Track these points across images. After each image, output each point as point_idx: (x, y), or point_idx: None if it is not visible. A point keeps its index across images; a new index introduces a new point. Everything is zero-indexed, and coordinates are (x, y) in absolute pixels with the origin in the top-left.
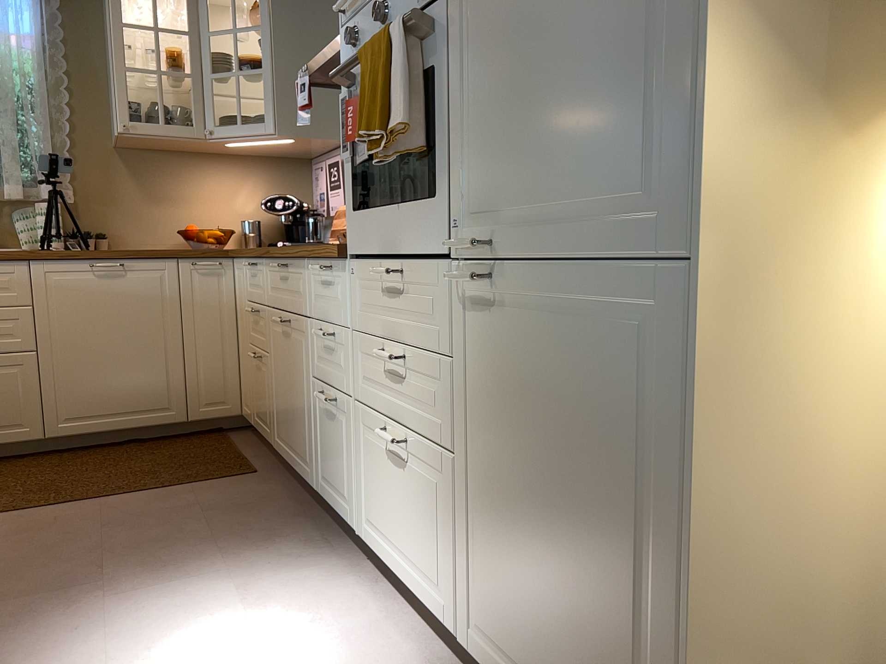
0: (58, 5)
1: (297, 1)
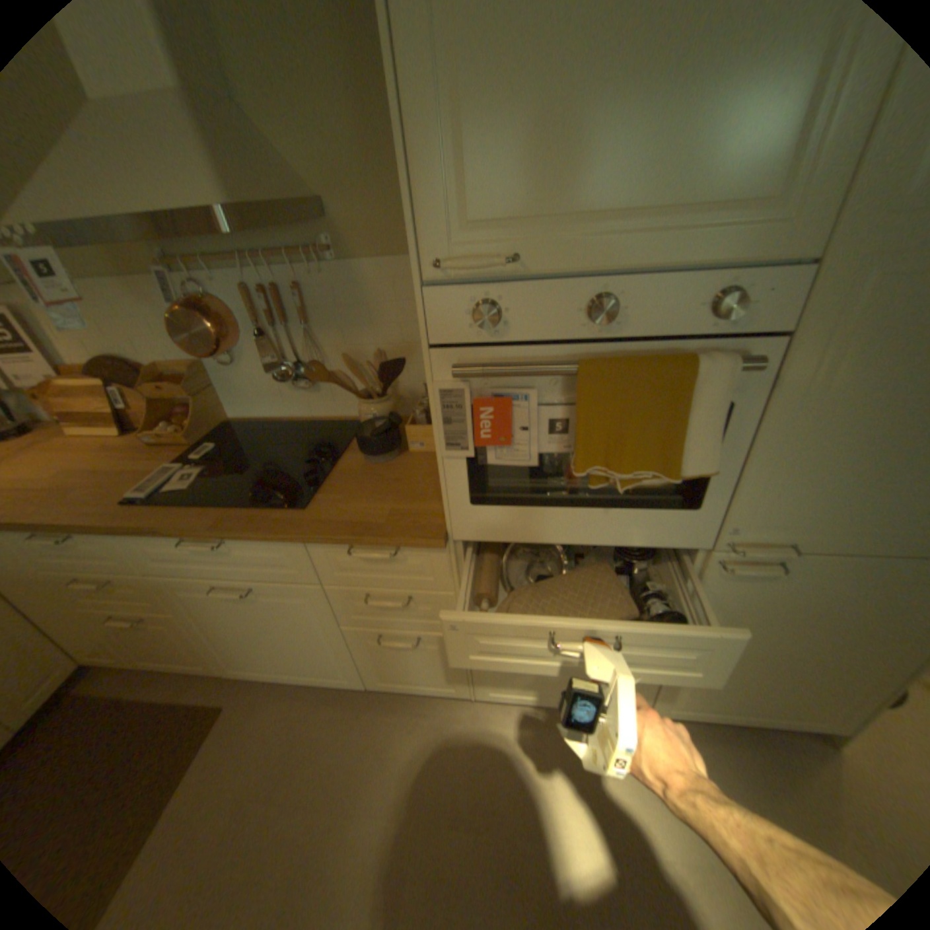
0: None
1: None
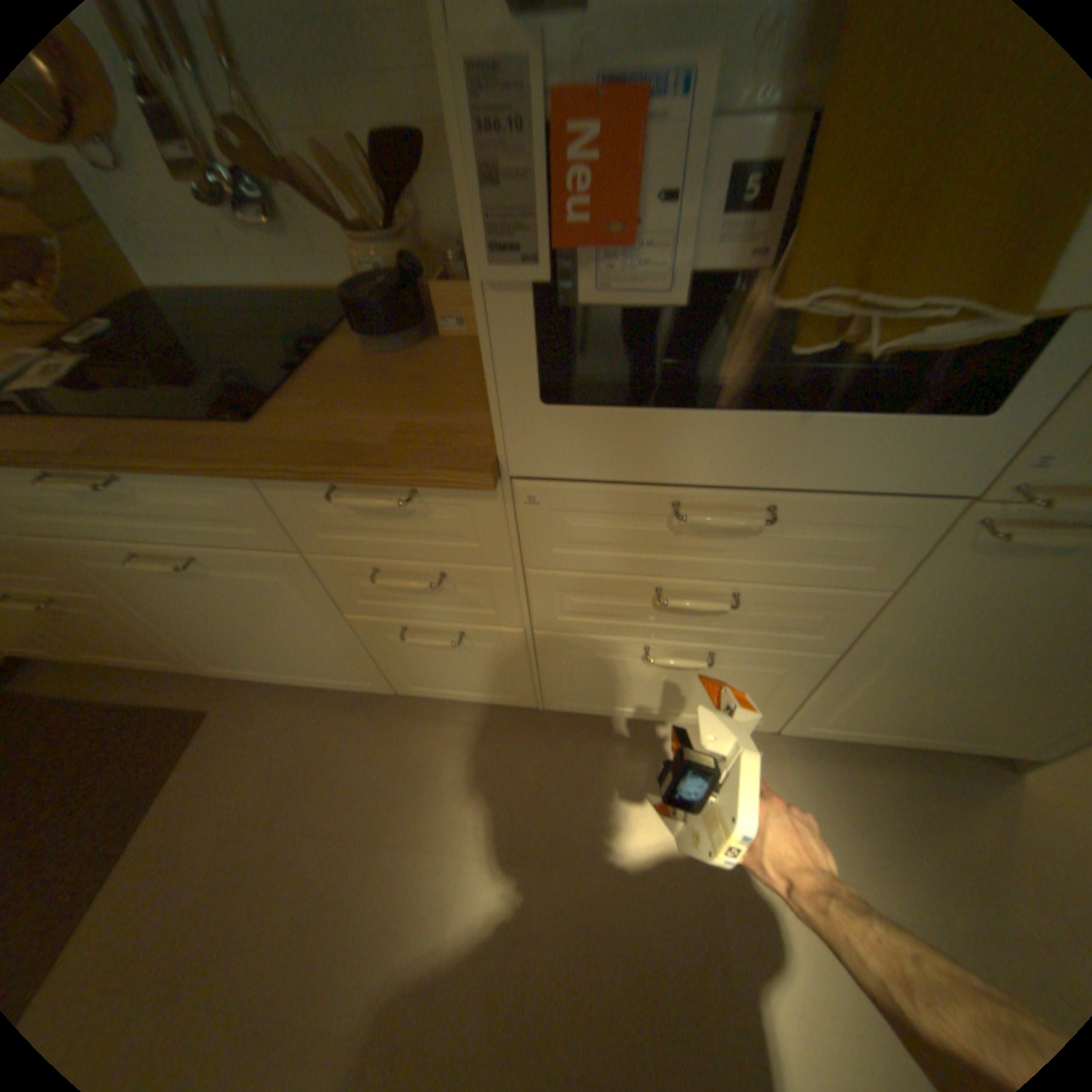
0: None
1: None
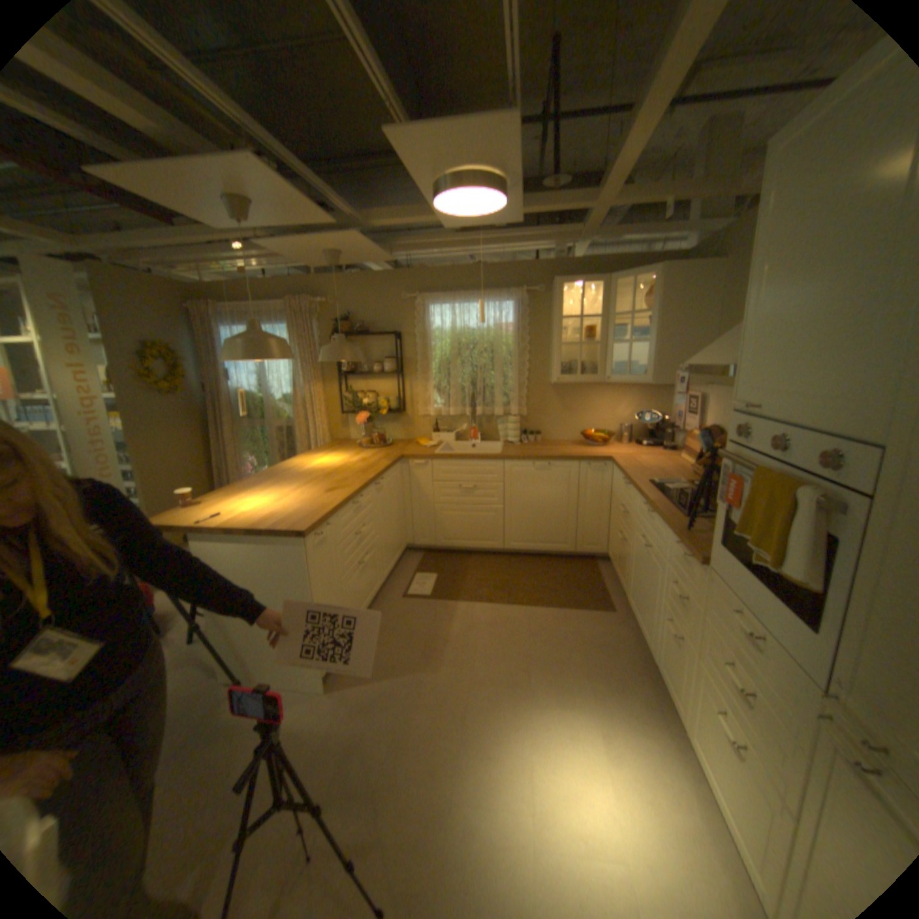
0: (527, 304)
1: (682, 288)
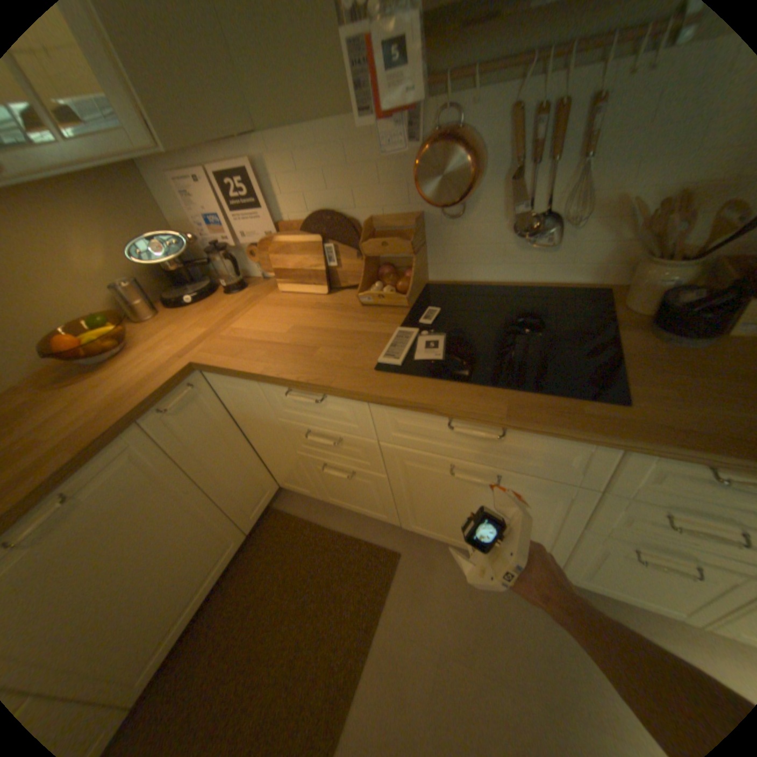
0: None
1: None
